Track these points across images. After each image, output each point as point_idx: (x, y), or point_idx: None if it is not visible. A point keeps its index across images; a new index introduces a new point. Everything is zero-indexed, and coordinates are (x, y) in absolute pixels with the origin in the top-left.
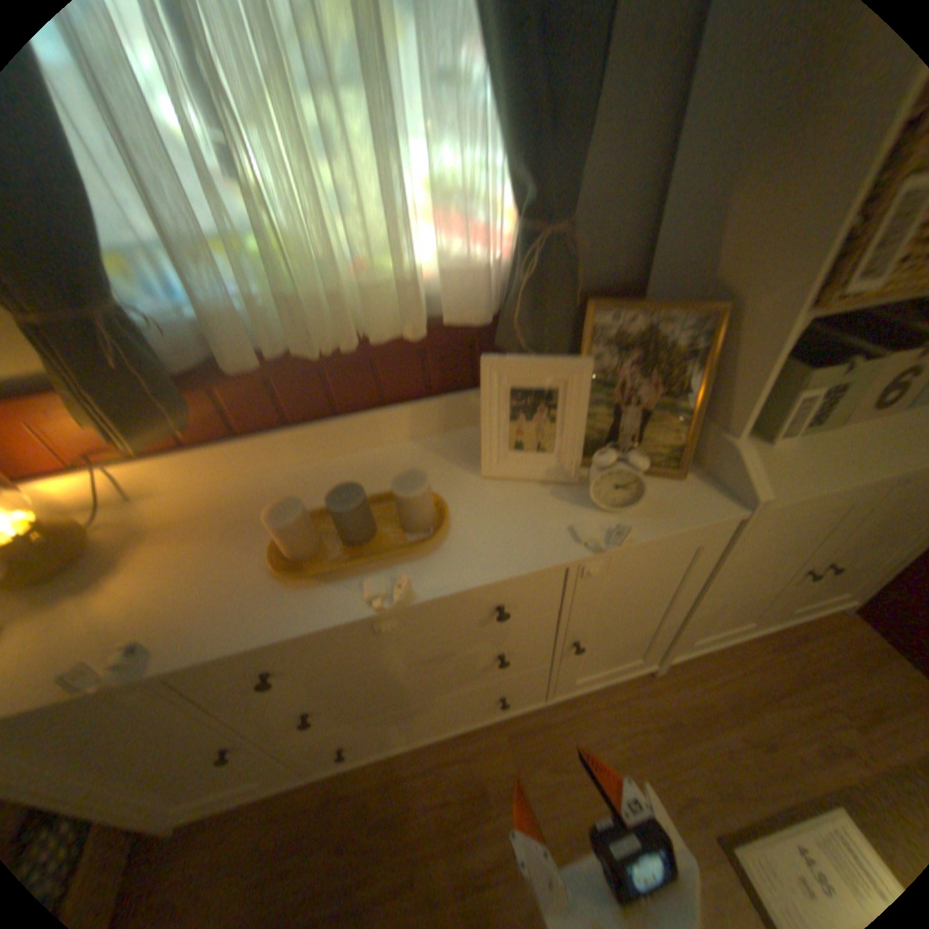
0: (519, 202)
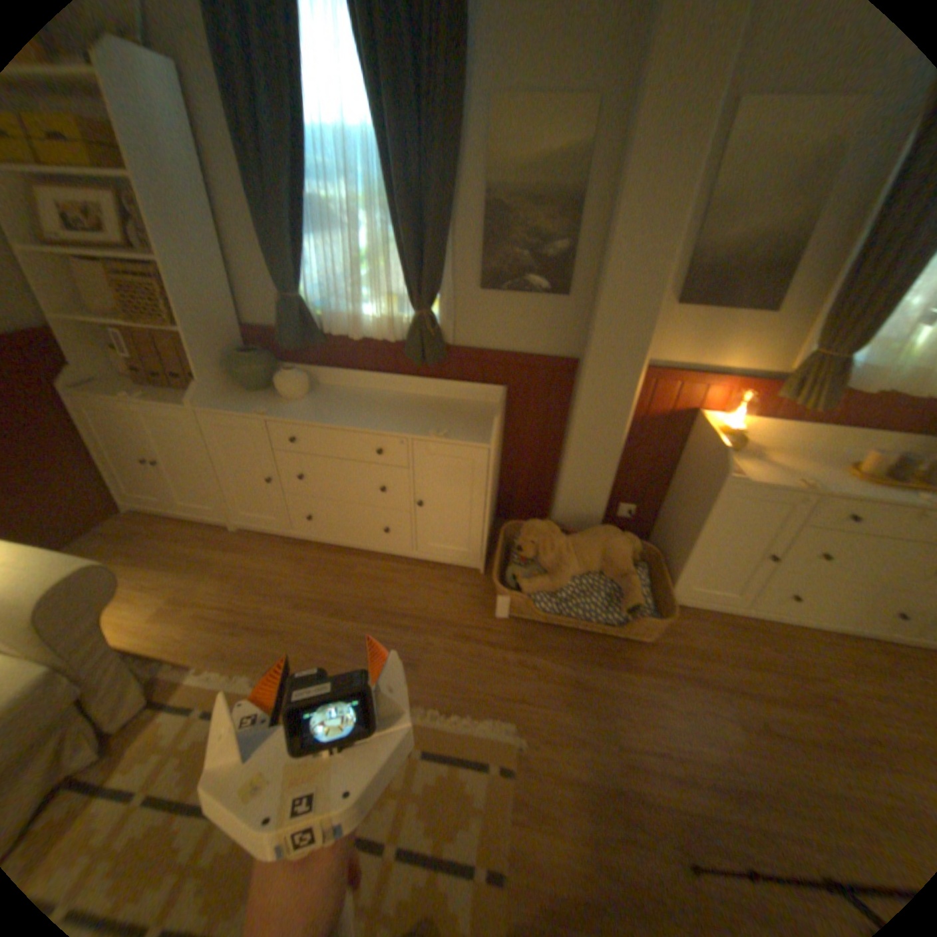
0: None
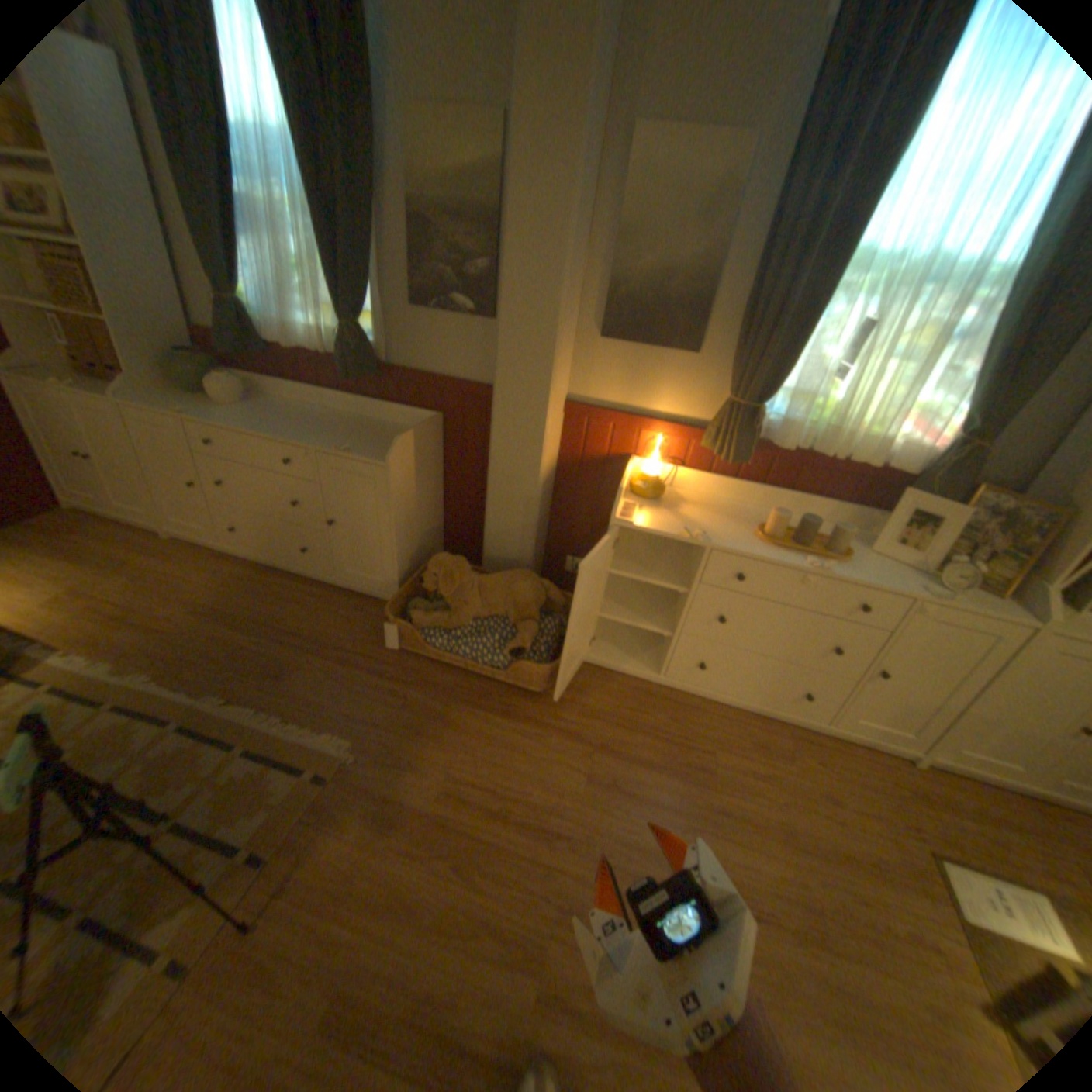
0: (963, 427)
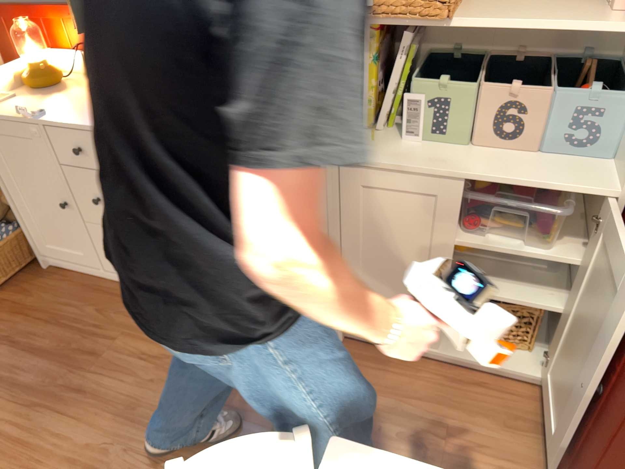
0: None
